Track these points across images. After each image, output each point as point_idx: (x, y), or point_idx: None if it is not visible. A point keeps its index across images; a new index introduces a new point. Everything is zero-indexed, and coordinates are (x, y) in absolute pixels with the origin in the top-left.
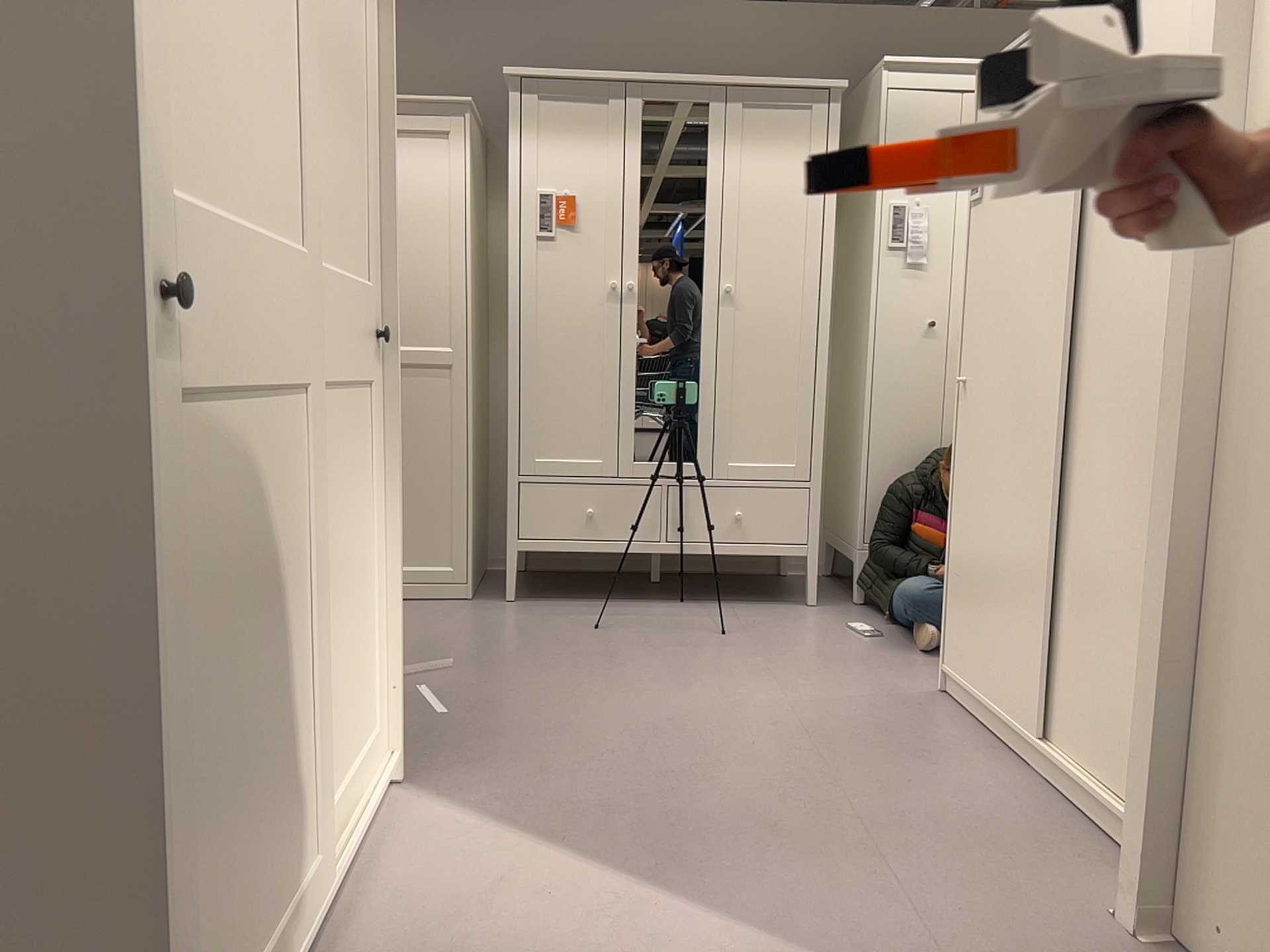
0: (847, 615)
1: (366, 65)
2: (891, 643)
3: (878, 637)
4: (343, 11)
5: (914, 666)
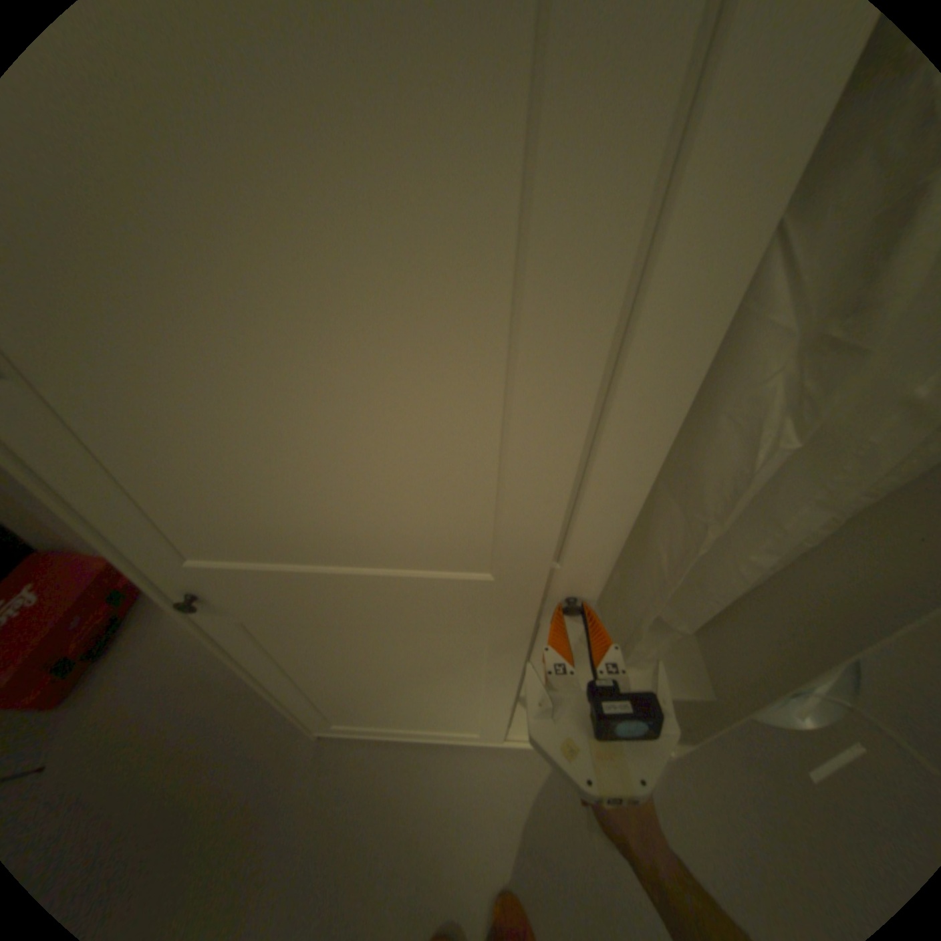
0: None
1: None
2: None
3: None
4: None
5: None
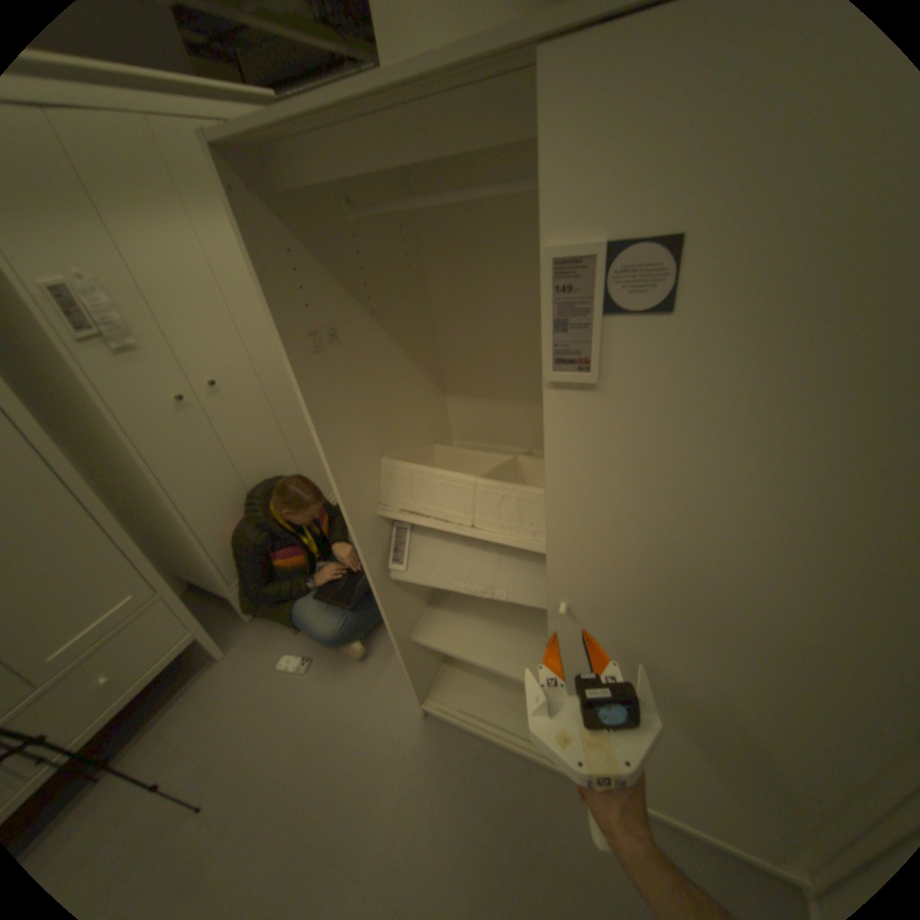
0: (256, 650)
1: None
2: (322, 665)
3: (307, 665)
4: None
5: (369, 690)
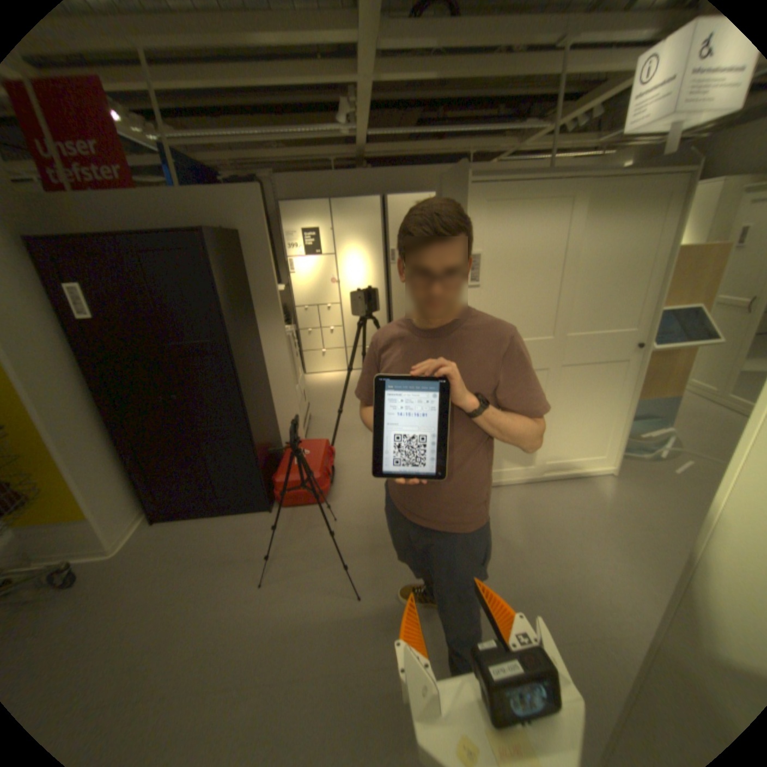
0: None
1: (660, 253)
2: None
3: None
4: (635, 245)
5: None
